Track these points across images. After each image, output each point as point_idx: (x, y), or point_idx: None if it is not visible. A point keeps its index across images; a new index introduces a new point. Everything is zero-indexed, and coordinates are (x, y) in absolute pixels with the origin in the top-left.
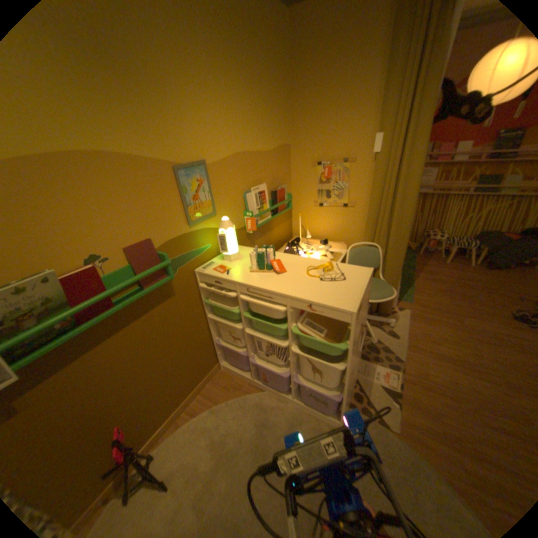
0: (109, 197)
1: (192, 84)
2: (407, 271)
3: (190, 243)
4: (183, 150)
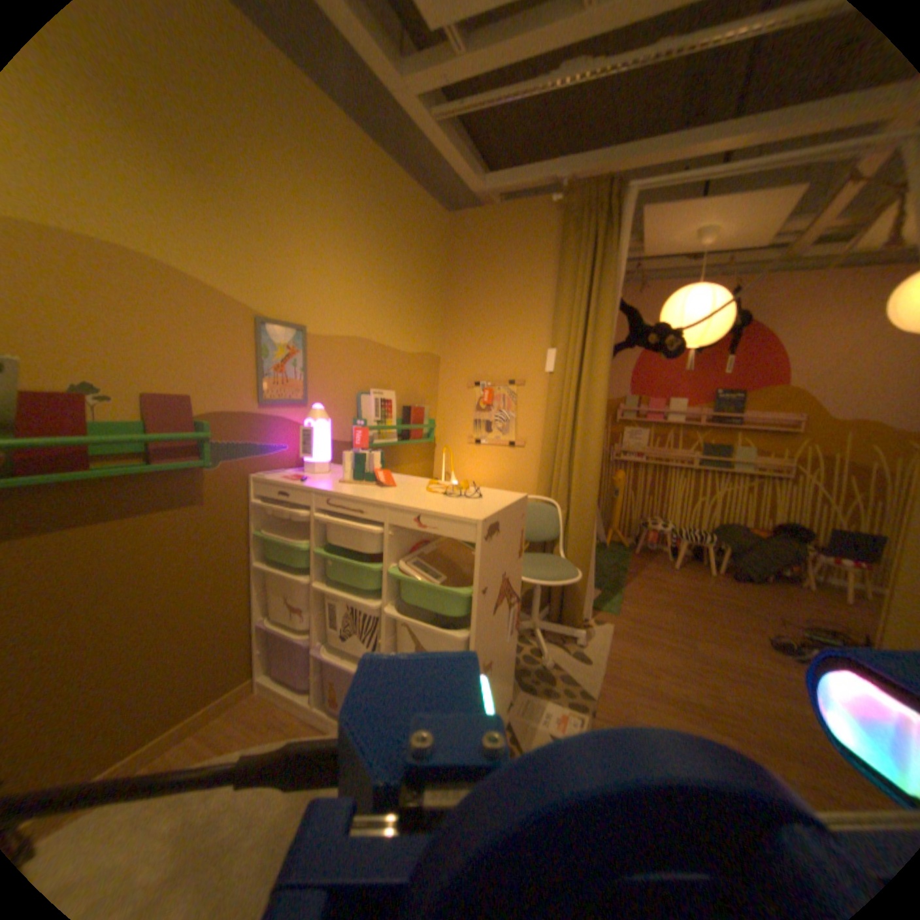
0: (148, 319)
1: (310, 240)
2: (615, 573)
3: (255, 432)
4: (278, 305)
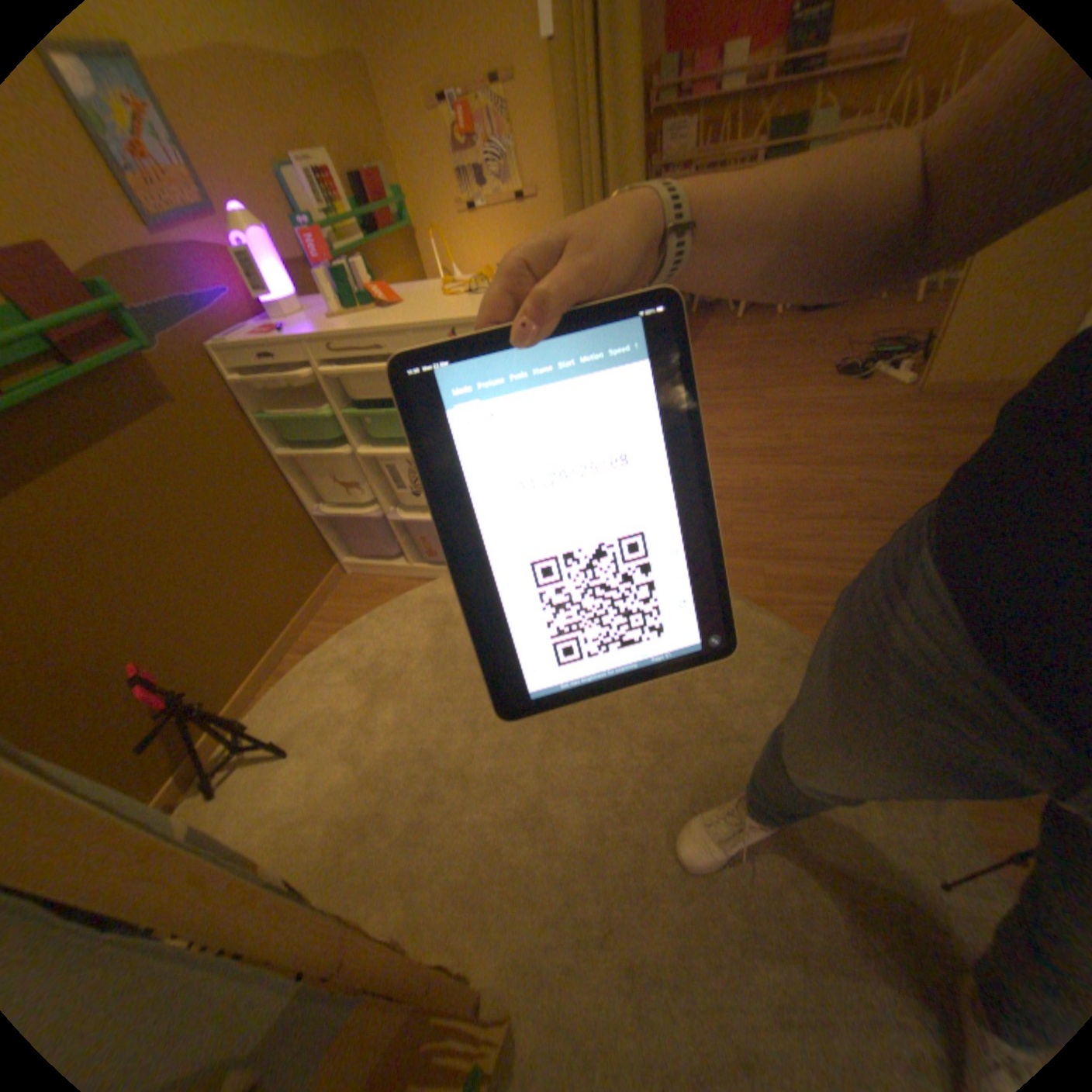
0: None
1: None
2: None
3: (167, 276)
4: None
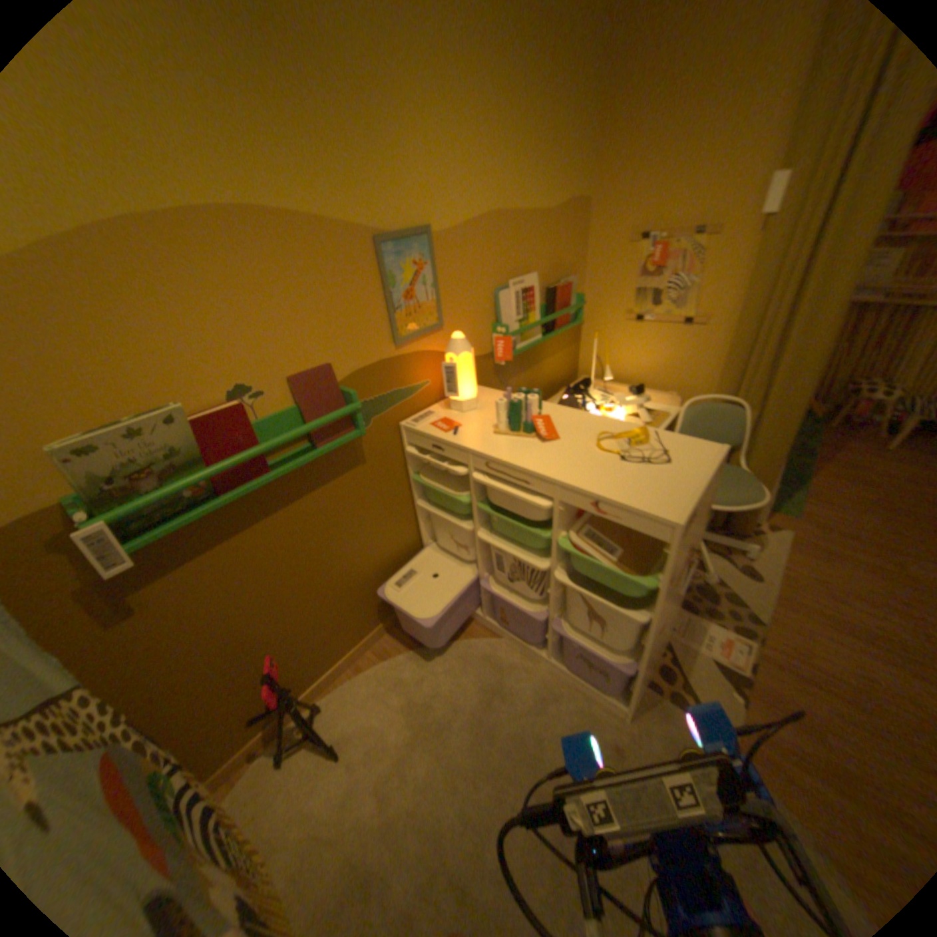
0: (267, 289)
1: (416, 77)
2: (800, 458)
3: (396, 377)
4: (394, 207)
